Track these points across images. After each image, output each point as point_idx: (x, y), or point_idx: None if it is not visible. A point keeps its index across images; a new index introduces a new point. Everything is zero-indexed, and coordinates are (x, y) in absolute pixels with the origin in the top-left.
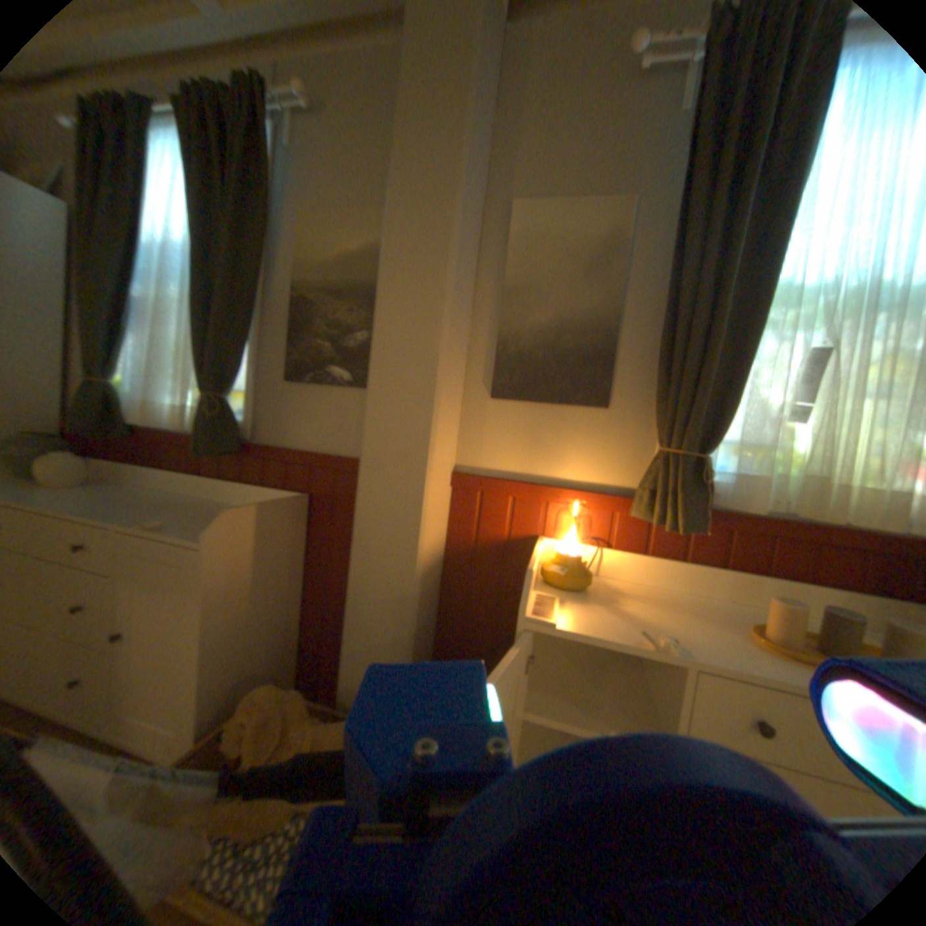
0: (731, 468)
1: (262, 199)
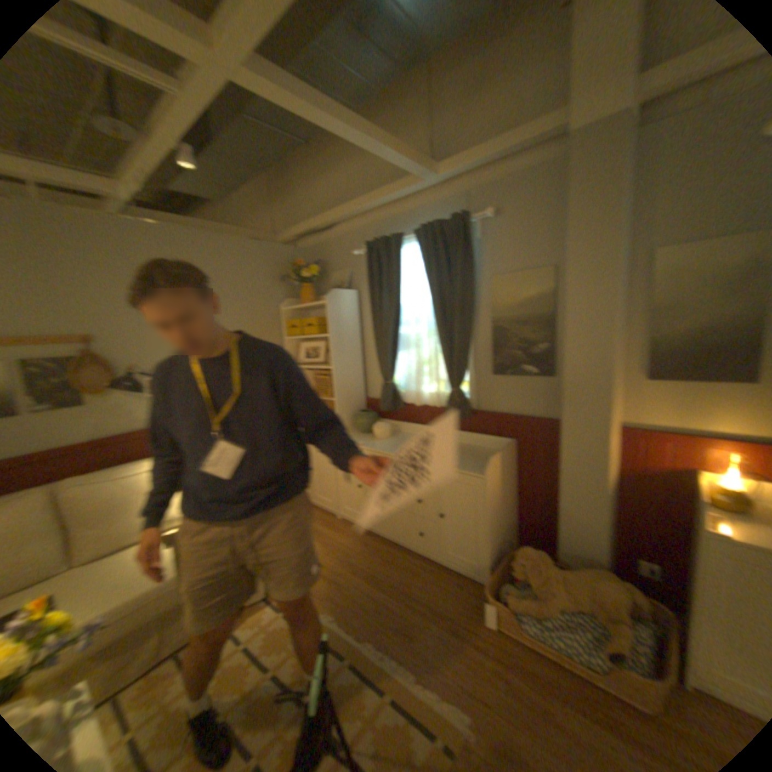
0: None
1: (471, 277)
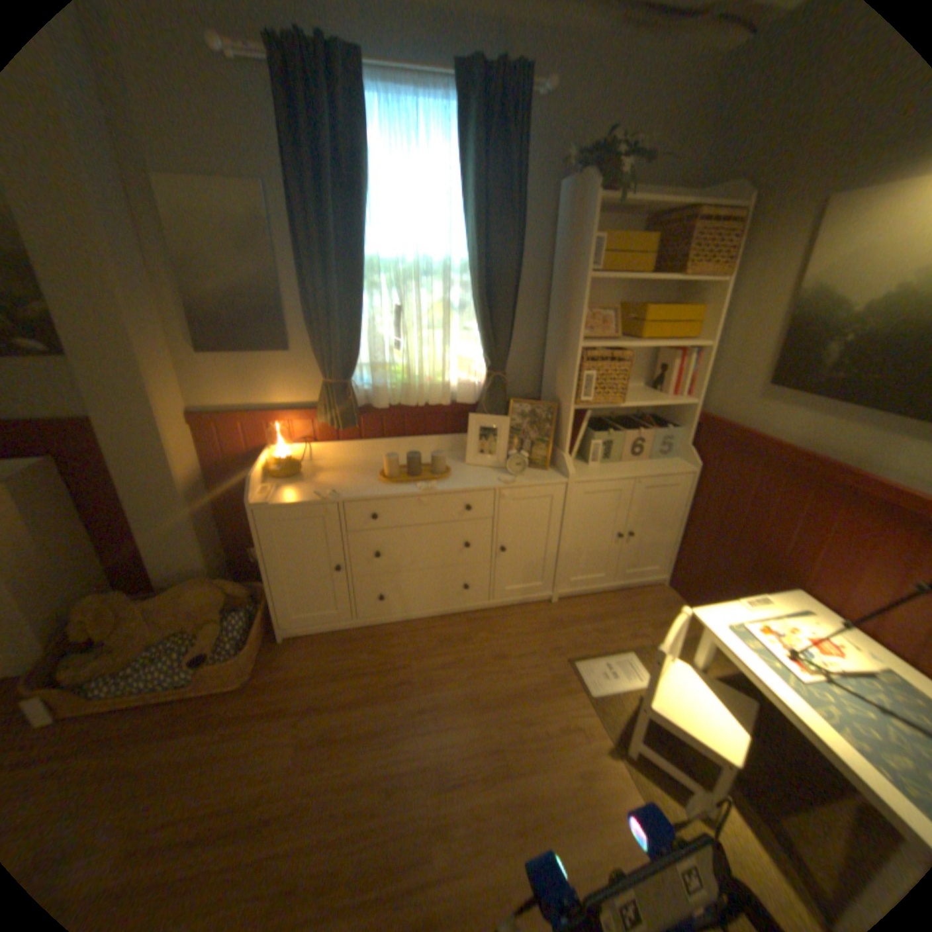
0: (370, 381)
1: None
